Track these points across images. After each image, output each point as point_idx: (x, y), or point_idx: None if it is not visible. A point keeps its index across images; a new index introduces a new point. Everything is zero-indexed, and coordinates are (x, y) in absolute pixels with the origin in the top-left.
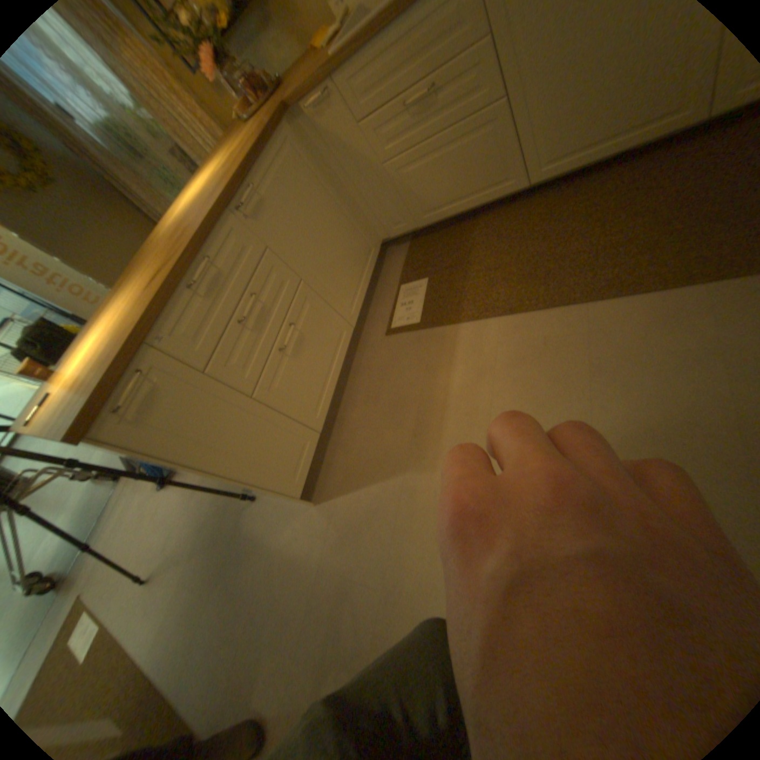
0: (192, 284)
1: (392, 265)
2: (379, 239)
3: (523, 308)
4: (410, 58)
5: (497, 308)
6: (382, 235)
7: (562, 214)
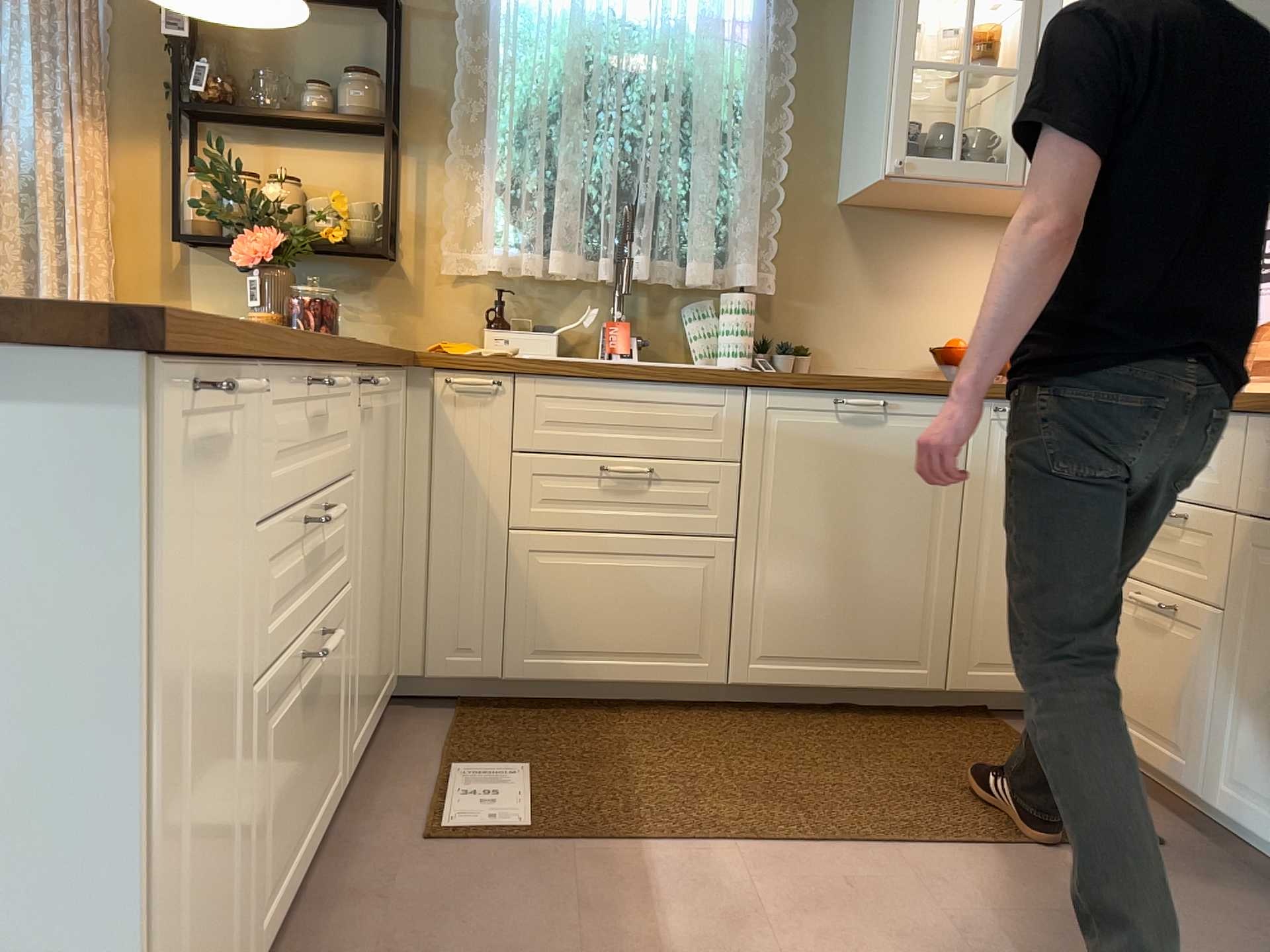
0: (318, 386)
1: (408, 732)
2: (396, 669)
3: (776, 839)
4: (637, 426)
5: (719, 832)
6: (404, 665)
7: (783, 742)
